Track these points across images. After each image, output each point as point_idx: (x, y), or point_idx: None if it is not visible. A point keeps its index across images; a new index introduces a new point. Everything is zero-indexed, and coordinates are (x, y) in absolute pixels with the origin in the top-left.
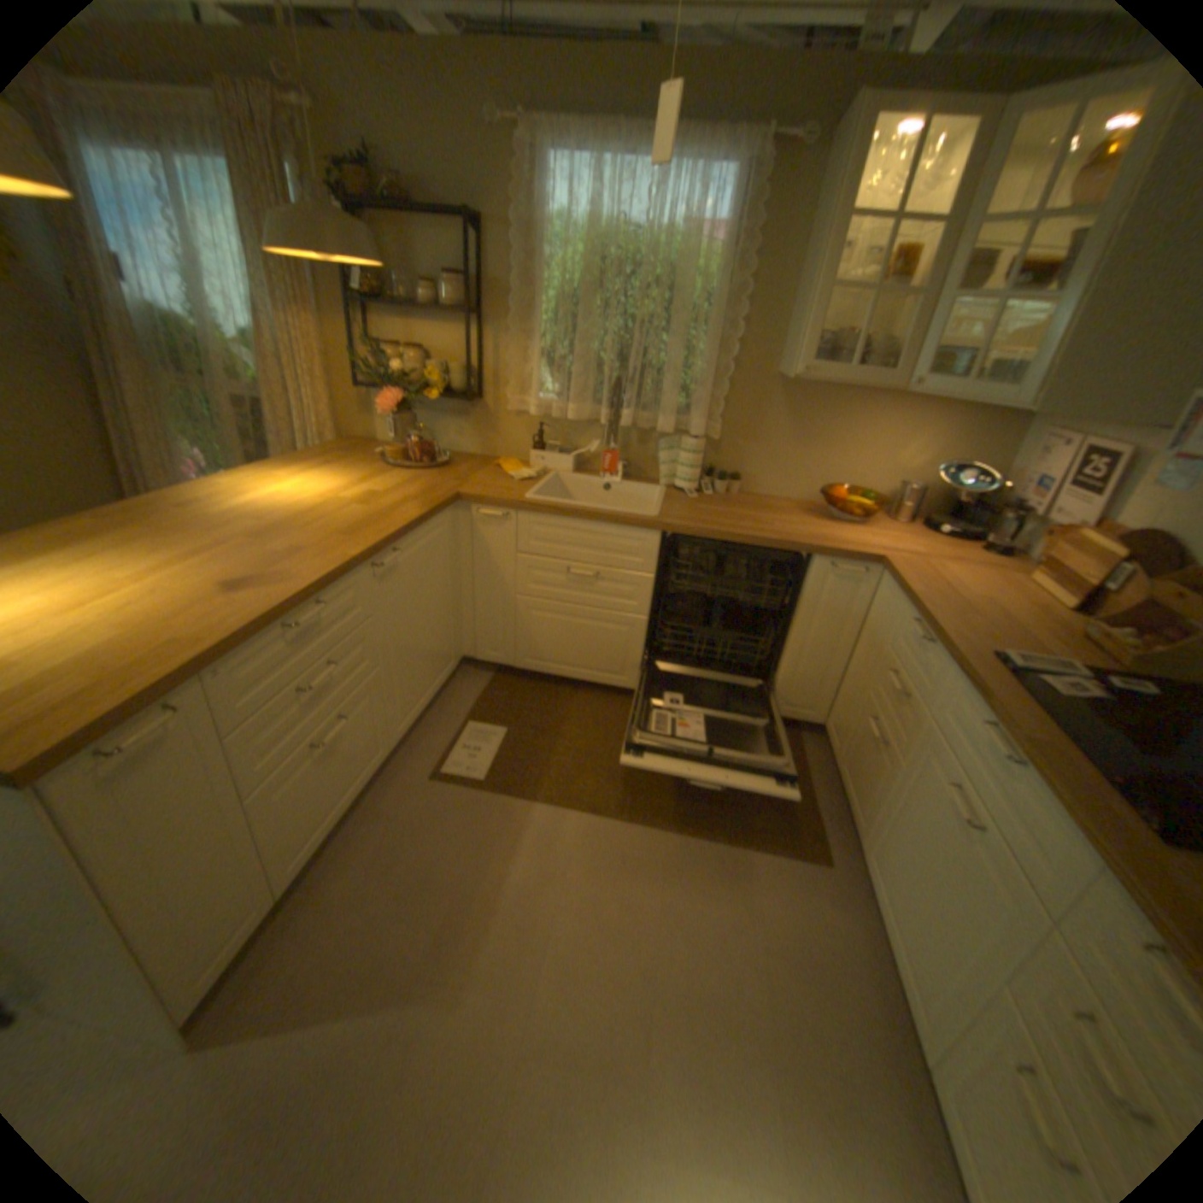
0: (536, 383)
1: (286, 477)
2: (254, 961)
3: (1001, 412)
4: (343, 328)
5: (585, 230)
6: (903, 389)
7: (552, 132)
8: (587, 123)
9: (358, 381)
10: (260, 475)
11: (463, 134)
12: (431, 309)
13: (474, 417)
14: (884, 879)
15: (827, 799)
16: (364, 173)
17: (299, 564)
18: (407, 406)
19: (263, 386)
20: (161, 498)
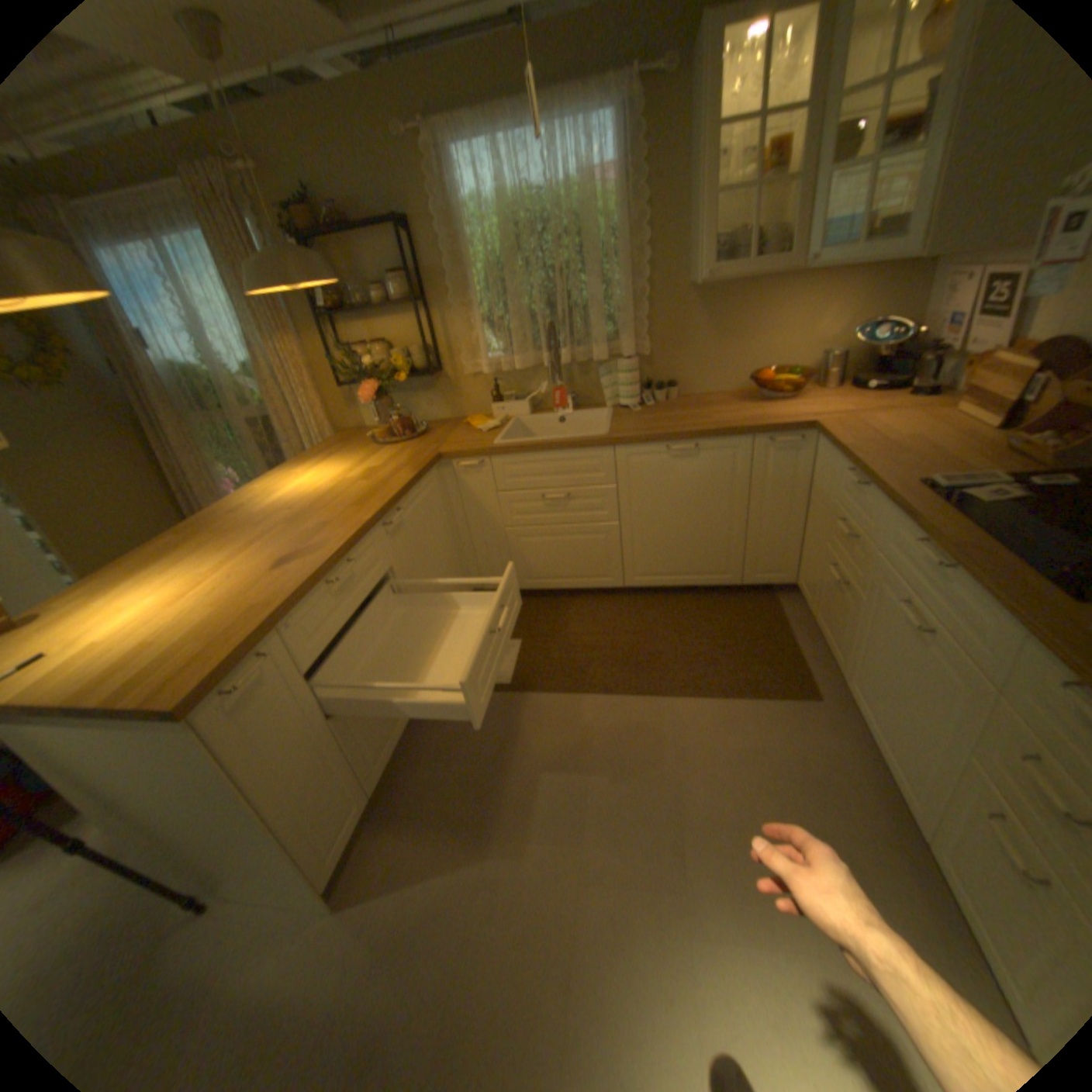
0: (482, 346)
1: (301, 471)
2: (362, 844)
3: (904, 264)
4: (317, 340)
5: (494, 204)
6: (806, 268)
7: (448, 129)
8: (475, 112)
9: (339, 381)
10: (281, 474)
11: (376, 152)
12: (383, 306)
13: (438, 387)
14: (864, 698)
15: (807, 645)
16: (306, 208)
17: (326, 534)
18: (381, 392)
19: (266, 404)
20: (213, 509)
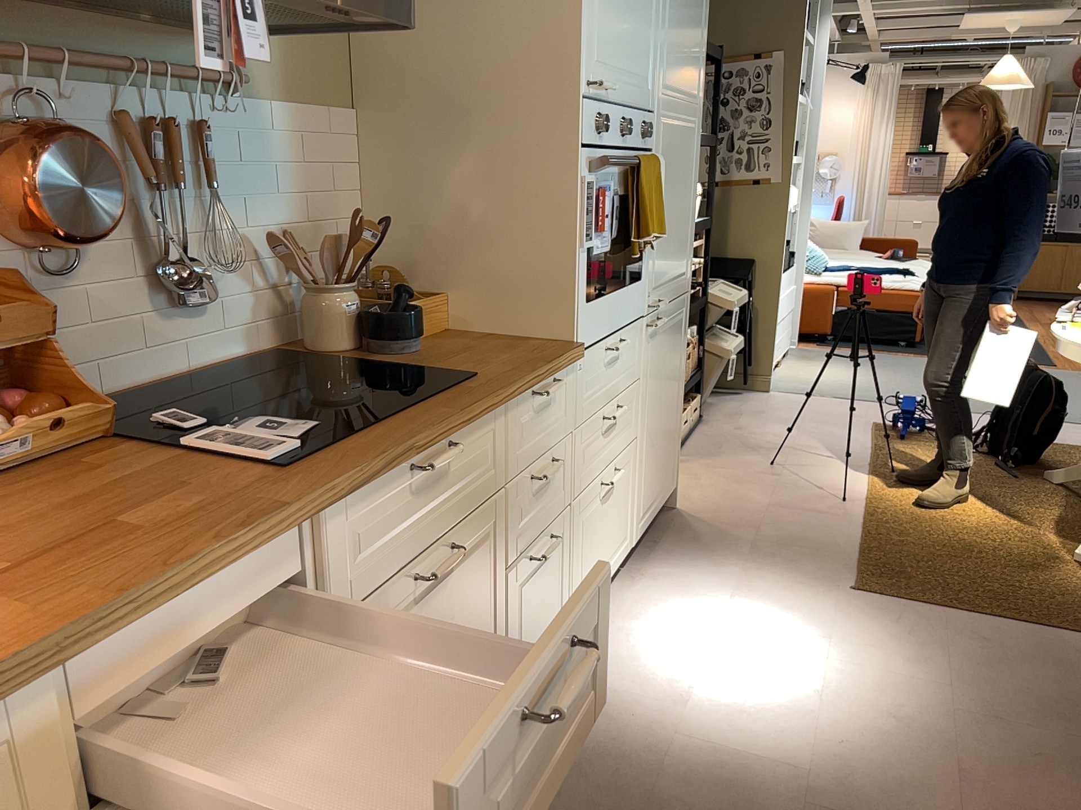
0: None
1: None
2: None
3: None
4: None
5: None
6: None
7: None
8: None
9: None
10: None
11: None
12: None
13: None
14: None
15: None
16: None
17: None
18: None
19: None
20: None
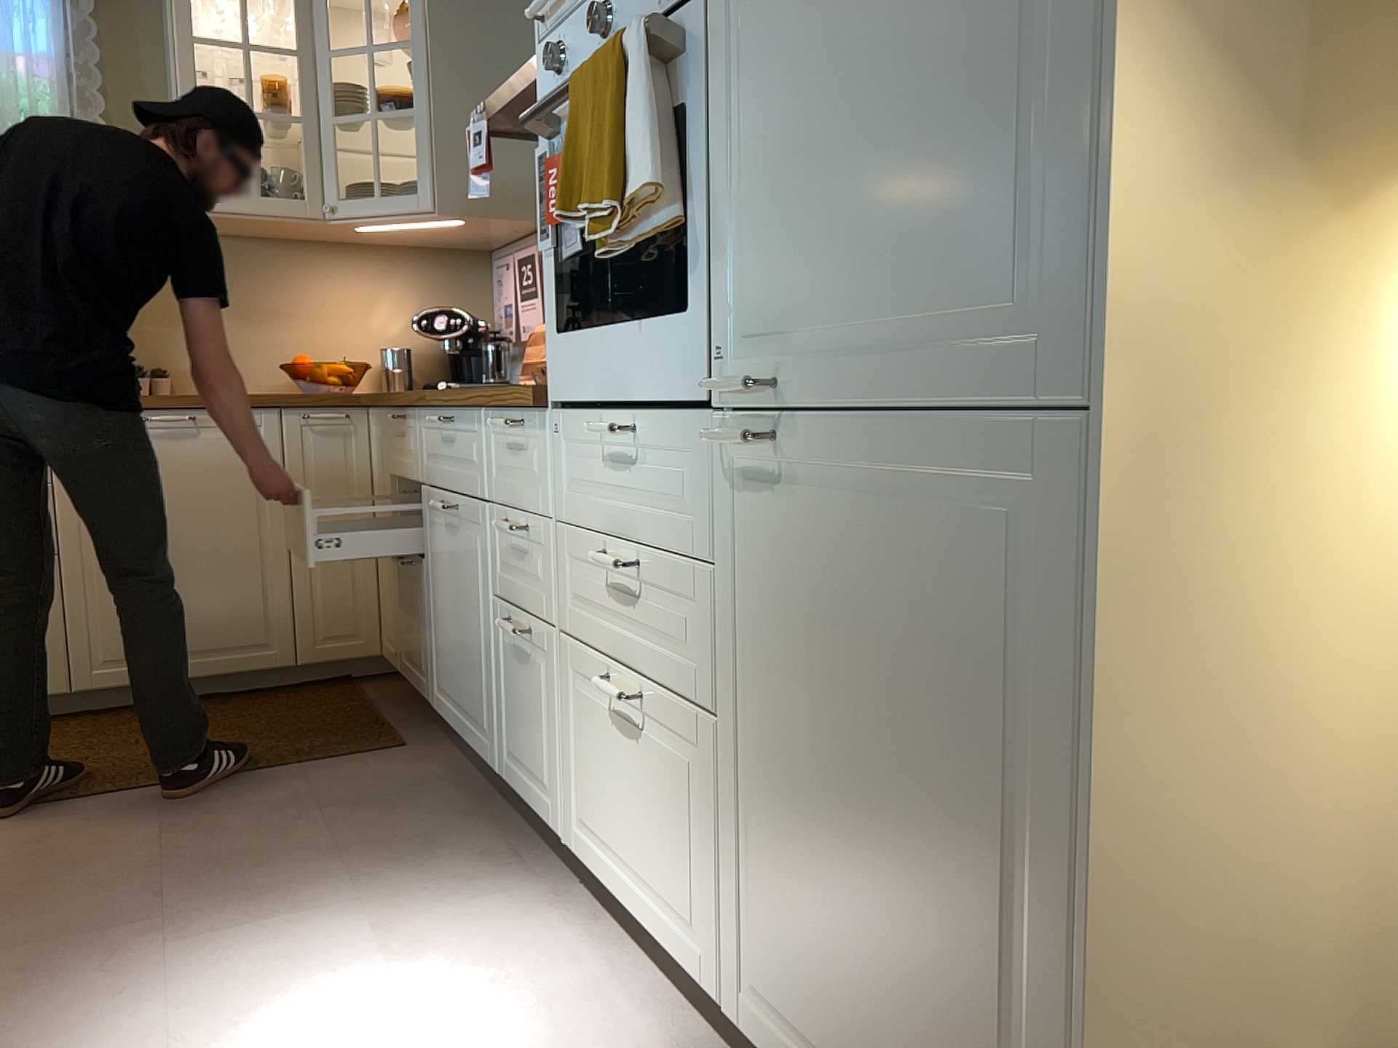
0: None
1: None
2: None
3: (457, 261)
4: None
5: None
6: (342, 243)
7: None
8: None
9: None
10: None
11: None
12: None
13: None
14: (443, 691)
15: (396, 712)
16: None
17: None
18: None
19: None
20: None
